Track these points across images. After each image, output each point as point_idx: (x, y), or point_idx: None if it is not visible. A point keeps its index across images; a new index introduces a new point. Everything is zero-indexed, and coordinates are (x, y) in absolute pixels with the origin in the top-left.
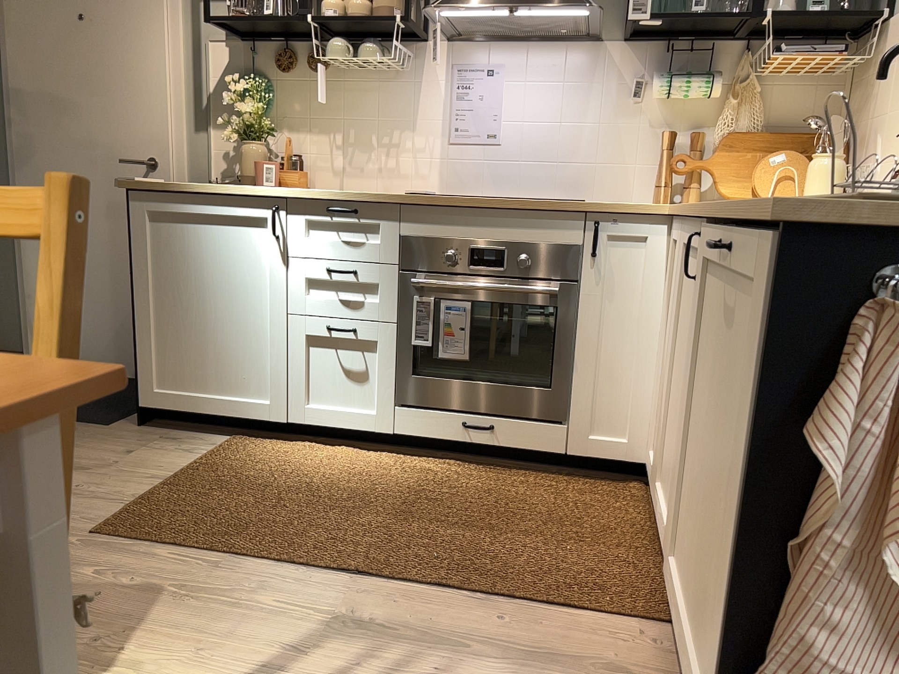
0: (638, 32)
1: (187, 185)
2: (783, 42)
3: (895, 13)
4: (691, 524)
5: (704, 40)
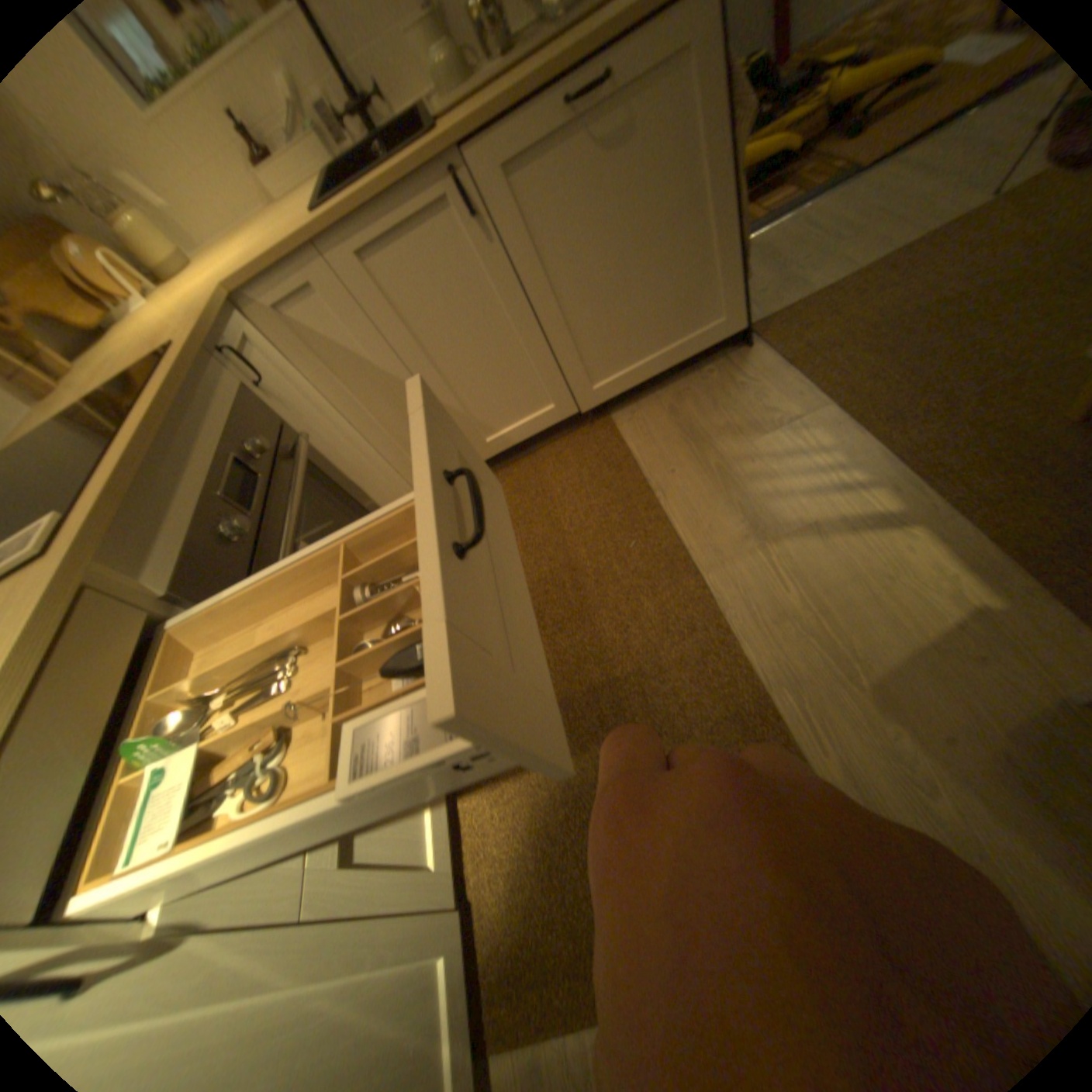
0: None
1: None
2: None
3: None
4: (603, 343)
5: None
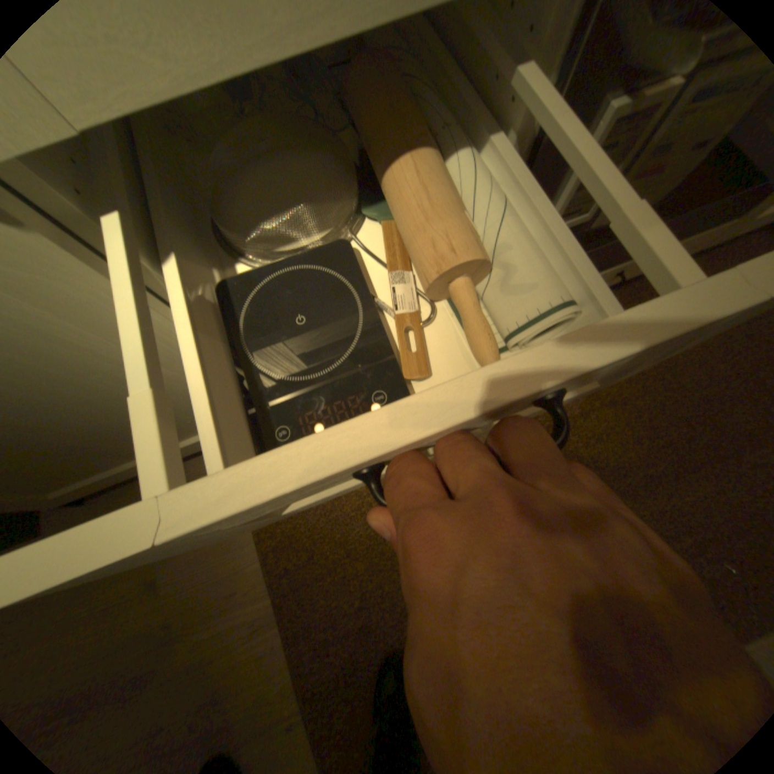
0: None
1: None
2: None
3: None
4: None
5: None
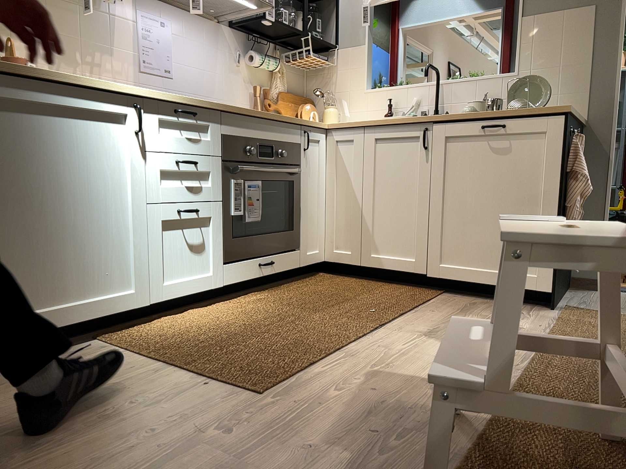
0: (242, 26)
1: (46, 73)
2: (286, 49)
3: (341, 47)
4: (457, 240)
5: (261, 39)
